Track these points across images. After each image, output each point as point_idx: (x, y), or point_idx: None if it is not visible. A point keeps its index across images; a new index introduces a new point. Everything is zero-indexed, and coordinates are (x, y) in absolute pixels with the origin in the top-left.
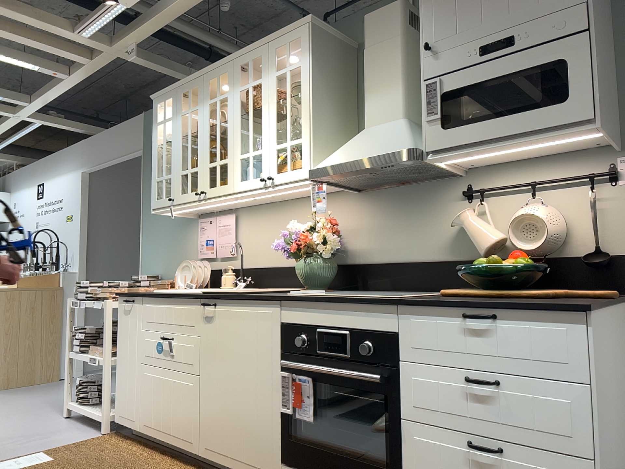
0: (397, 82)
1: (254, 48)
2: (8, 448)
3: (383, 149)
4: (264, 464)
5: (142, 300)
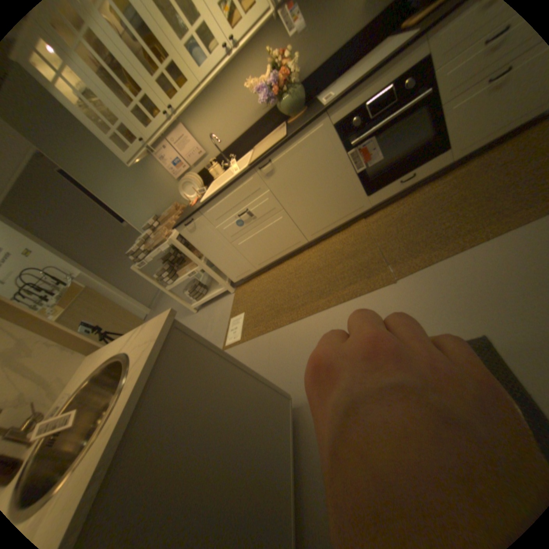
0: None
1: None
2: (211, 335)
3: None
4: (357, 206)
5: (201, 212)
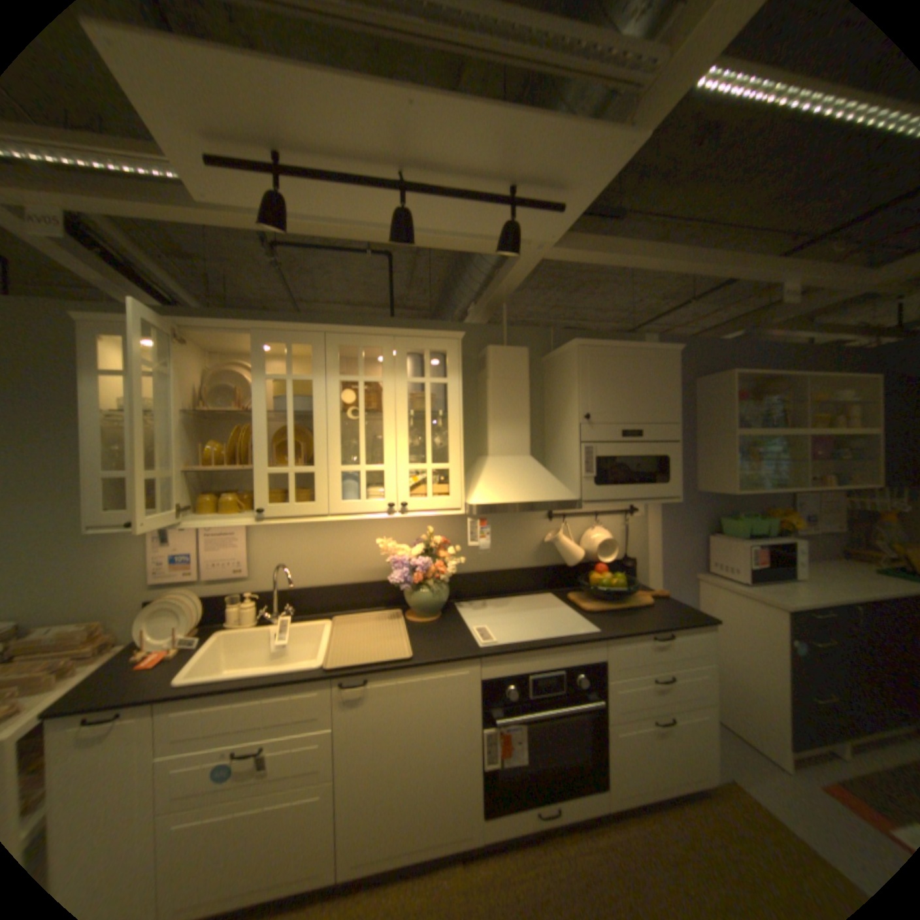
0: (526, 422)
1: (371, 332)
2: None
3: (550, 495)
4: (460, 835)
5: (153, 710)
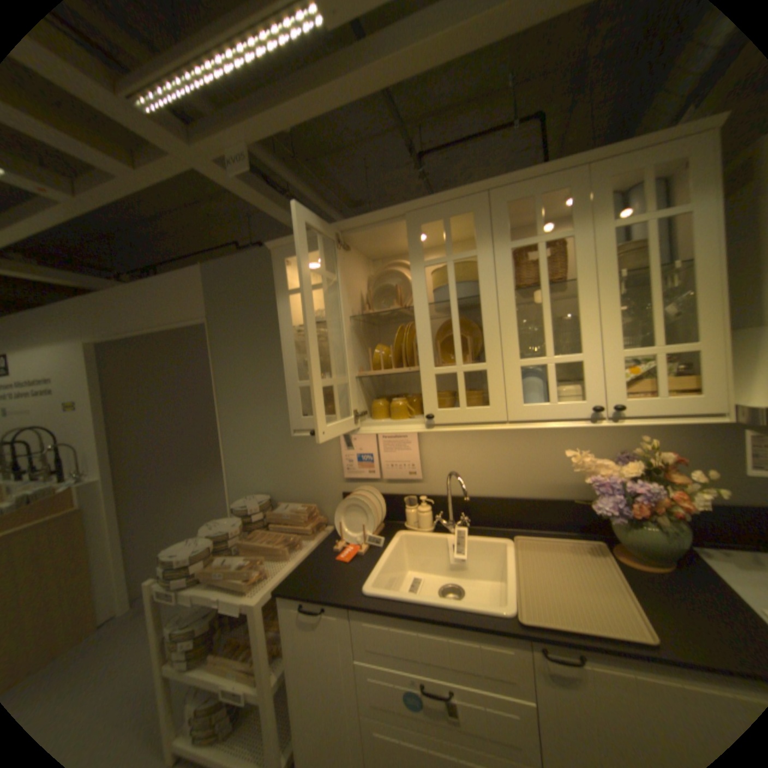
0: None
1: (551, 168)
2: None
3: None
4: None
5: (347, 614)
